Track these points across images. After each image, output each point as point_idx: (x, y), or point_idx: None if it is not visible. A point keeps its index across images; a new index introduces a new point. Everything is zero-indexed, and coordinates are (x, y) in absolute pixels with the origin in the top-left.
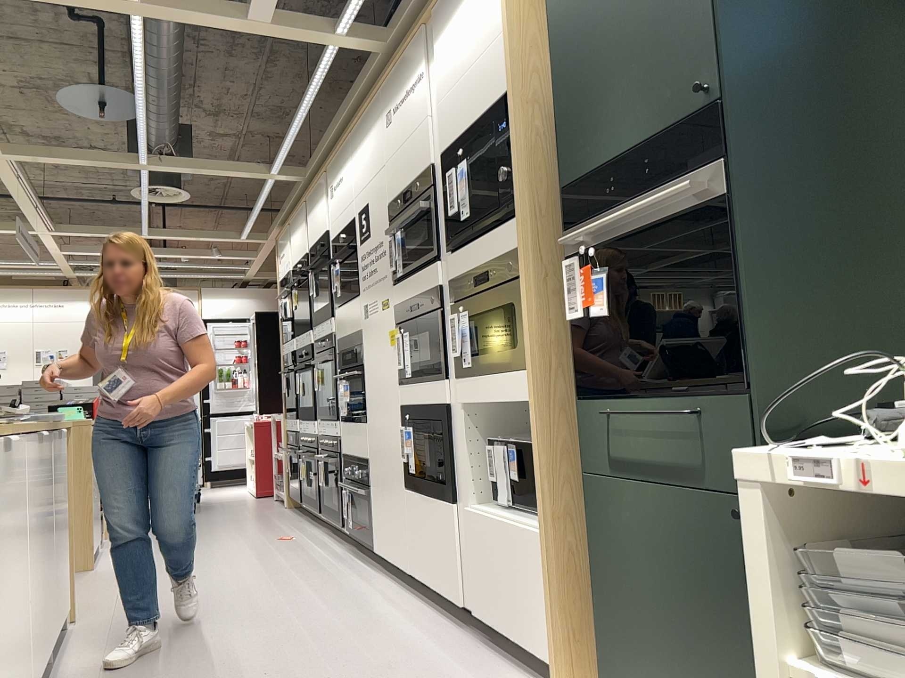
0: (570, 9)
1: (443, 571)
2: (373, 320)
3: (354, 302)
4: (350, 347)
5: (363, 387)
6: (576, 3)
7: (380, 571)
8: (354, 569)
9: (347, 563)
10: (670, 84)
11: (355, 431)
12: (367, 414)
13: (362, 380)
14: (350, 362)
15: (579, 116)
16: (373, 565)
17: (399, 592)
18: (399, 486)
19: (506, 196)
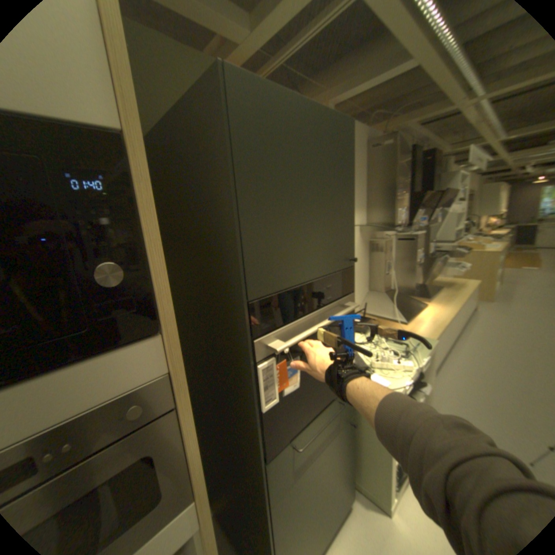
0: (259, 125)
1: None
2: None
3: None
4: None
5: None
6: (267, 127)
7: None
8: None
9: None
10: (334, 247)
11: None
12: None
13: None
14: None
15: (268, 238)
16: None
17: None
18: None
19: (97, 309)
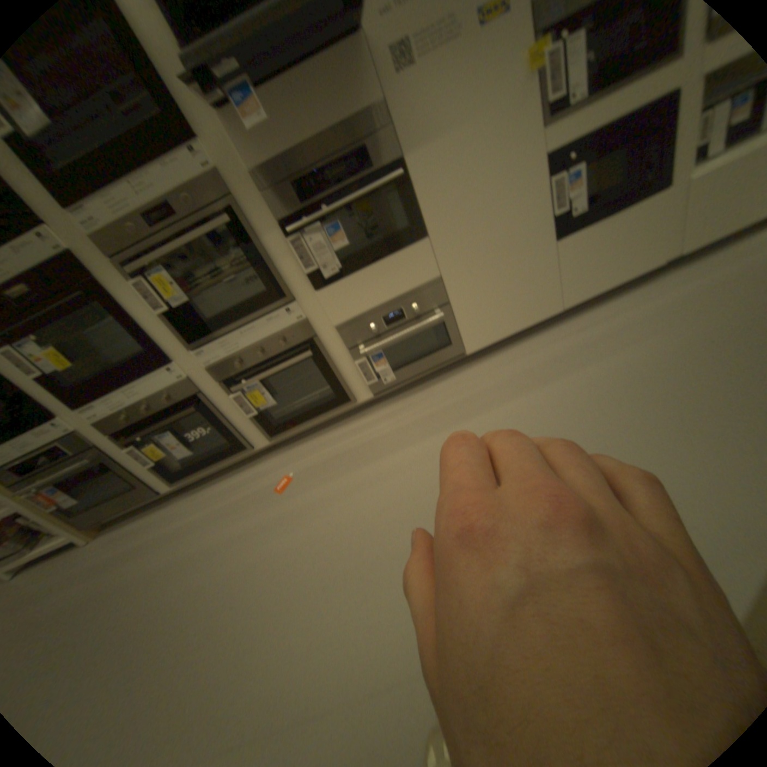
0: None
1: (637, 257)
2: (437, 60)
3: (337, 54)
4: (328, 152)
5: (406, 192)
6: None
7: (473, 363)
8: (458, 382)
9: (433, 393)
10: None
11: (384, 267)
12: (427, 221)
13: (402, 181)
14: (342, 178)
15: None
16: (449, 374)
17: (550, 333)
18: (540, 246)
19: None
